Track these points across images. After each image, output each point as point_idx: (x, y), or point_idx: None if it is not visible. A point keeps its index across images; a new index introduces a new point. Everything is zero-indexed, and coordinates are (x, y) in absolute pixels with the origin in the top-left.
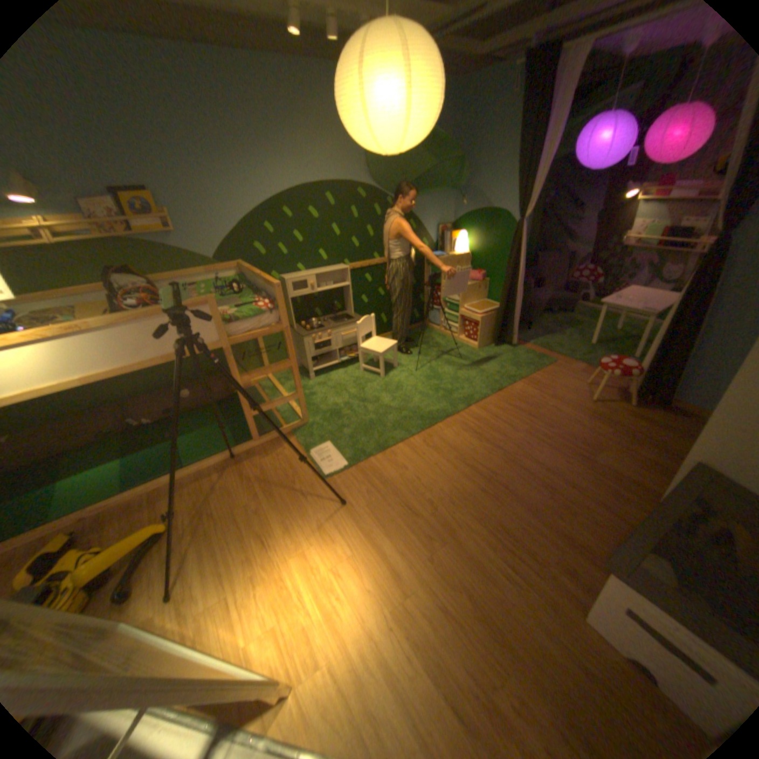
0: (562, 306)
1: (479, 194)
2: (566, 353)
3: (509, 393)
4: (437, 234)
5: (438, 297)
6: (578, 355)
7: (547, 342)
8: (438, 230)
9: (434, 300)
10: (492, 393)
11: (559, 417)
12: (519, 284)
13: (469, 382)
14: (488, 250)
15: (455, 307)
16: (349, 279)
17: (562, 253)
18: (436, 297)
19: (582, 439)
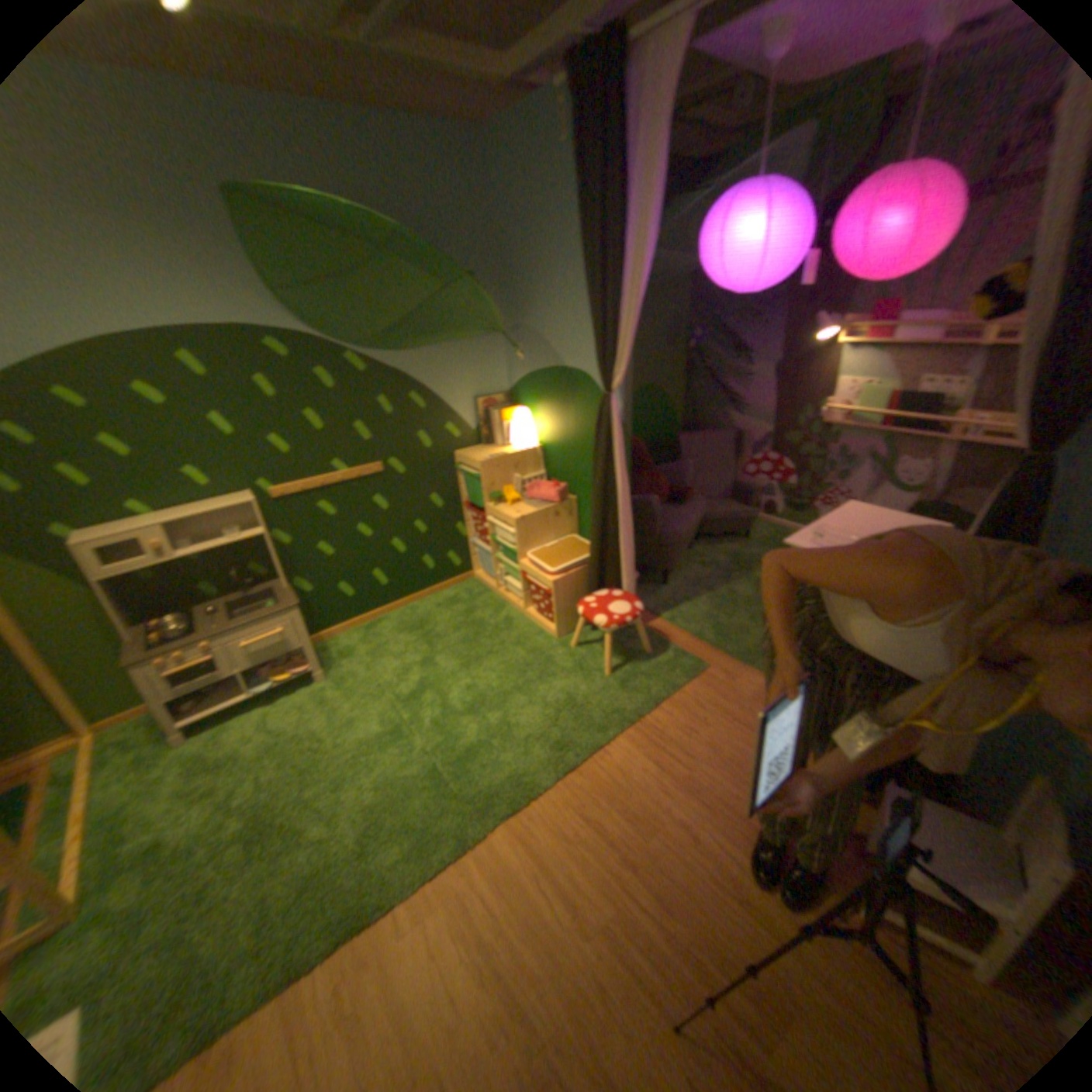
0: (728, 529)
1: (539, 339)
2: (728, 644)
3: (593, 775)
4: (478, 413)
5: (487, 530)
6: (750, 651)
7: (694, 614)
8: (478, 405)
9: (481, 535)
10: (553, 781)
11: (691, 866)
12: (621, 516)
13: (513, 744)
14: (569, 445)
15: (511, 555)
16: (263, 521)
17: (723, 433)
18: (484, 531)
19: (737, 964)
